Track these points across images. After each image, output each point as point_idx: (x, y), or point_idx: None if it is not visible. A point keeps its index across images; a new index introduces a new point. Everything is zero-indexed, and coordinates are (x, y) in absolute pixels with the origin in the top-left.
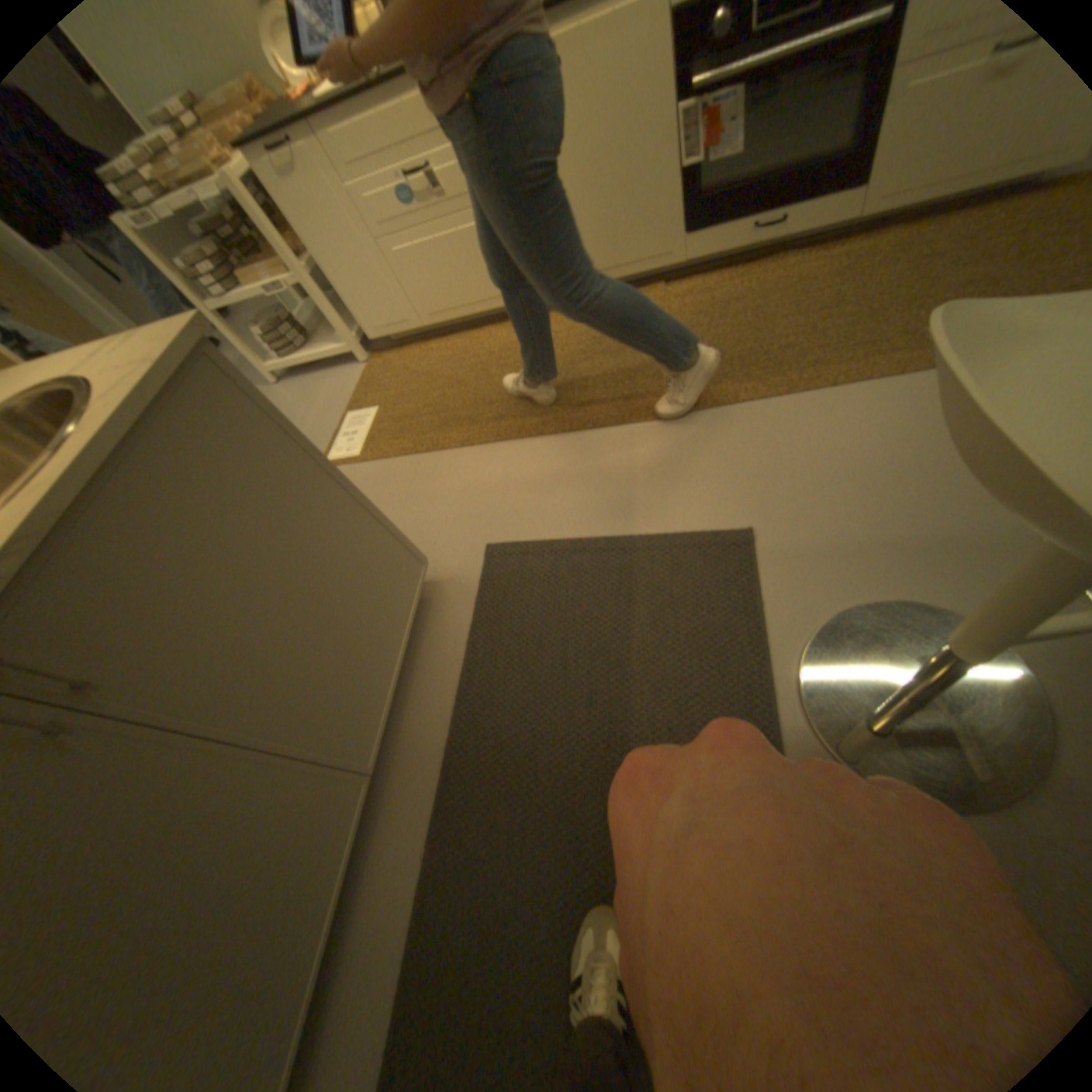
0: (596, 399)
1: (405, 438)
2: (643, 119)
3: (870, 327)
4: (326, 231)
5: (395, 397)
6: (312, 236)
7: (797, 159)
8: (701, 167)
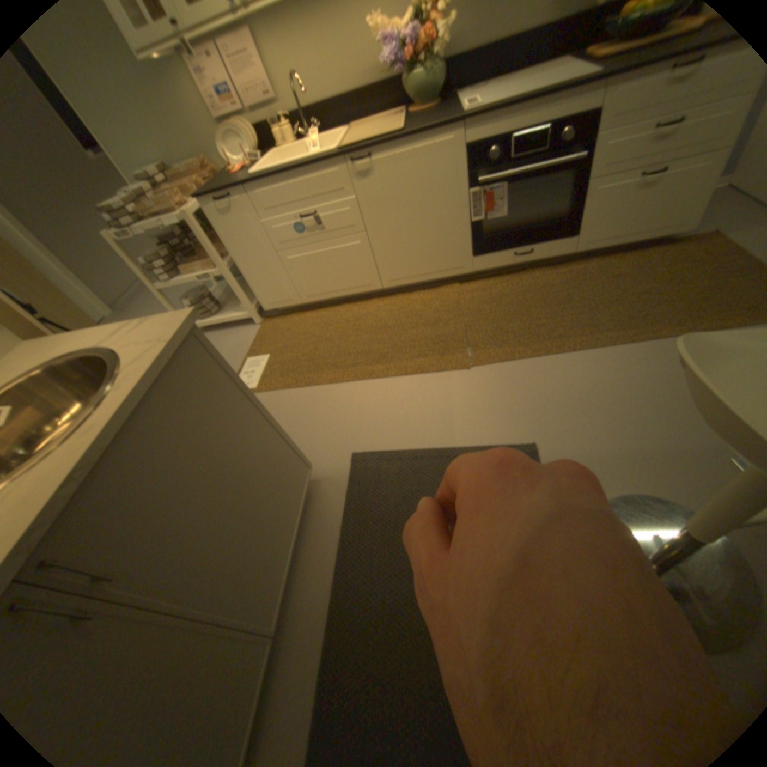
0: (421, 354)
1: (289, 376)
2: (449, 196)
3: (591, 316)
4: (245, 245)
5: (281, 347)
6: (236, 247)
7: (537, 219)
8: (482, 221)
